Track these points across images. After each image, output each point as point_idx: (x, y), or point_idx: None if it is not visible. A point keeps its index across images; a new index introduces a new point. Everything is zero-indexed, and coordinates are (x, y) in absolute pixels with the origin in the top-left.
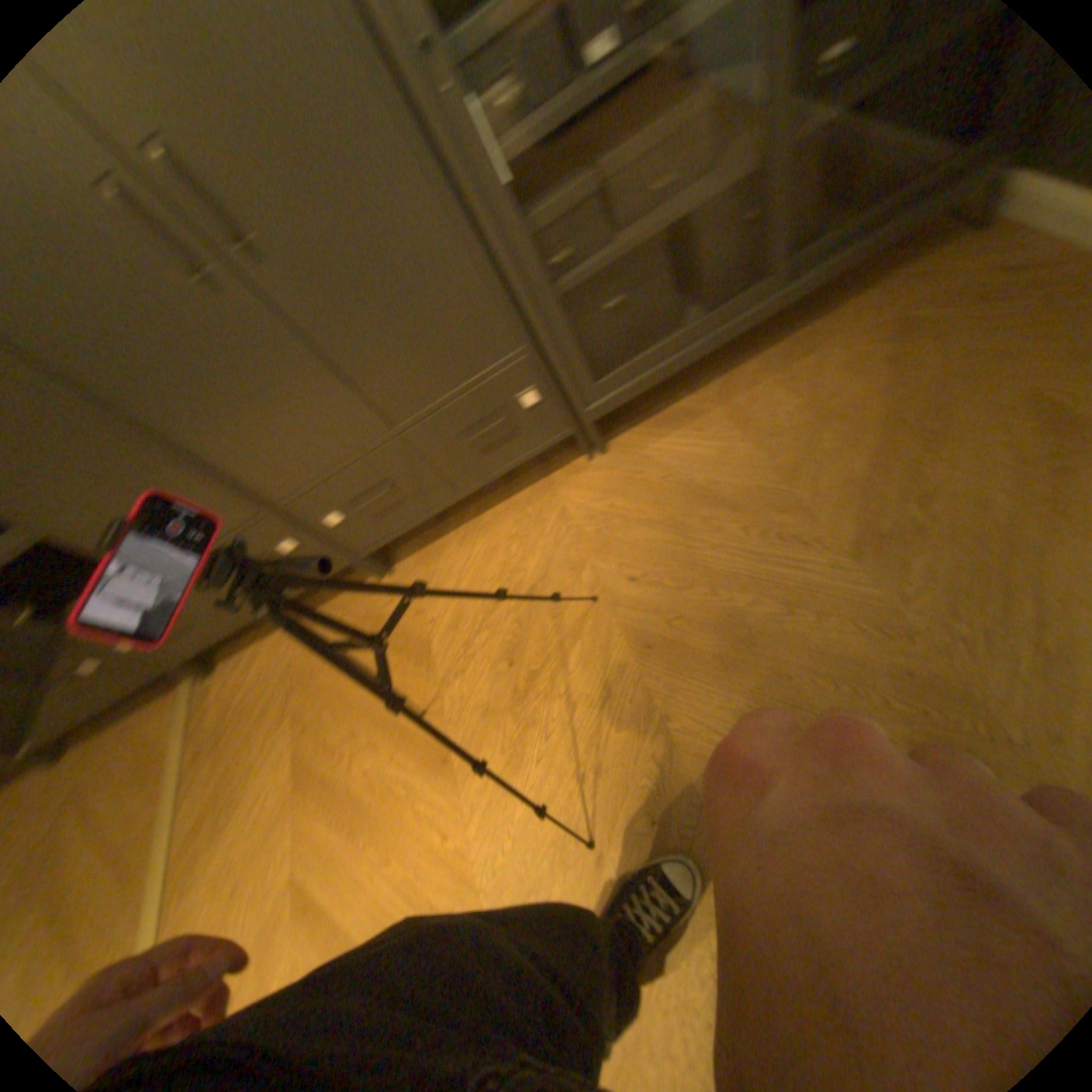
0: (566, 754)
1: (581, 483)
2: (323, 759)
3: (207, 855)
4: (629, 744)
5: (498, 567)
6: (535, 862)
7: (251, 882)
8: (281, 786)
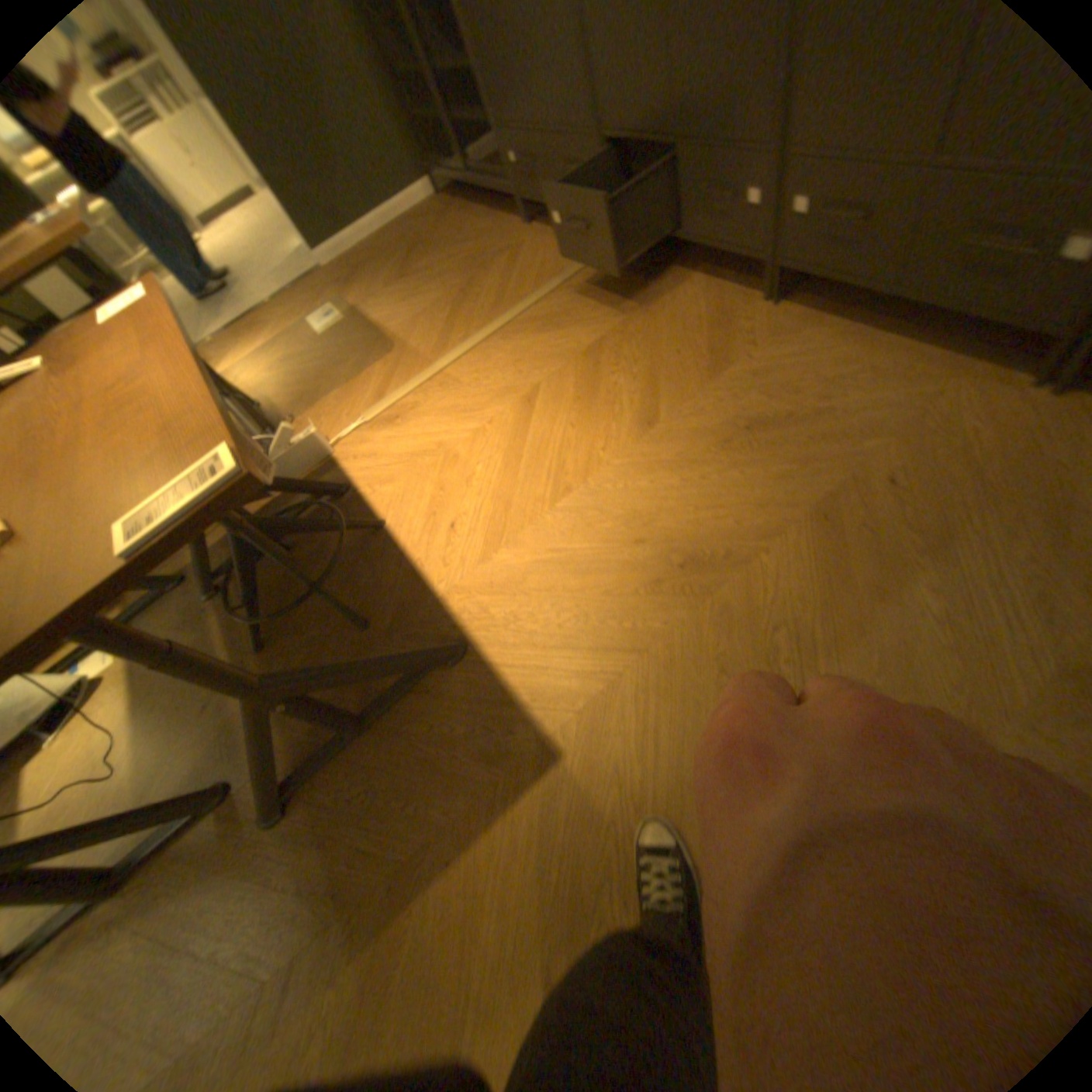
0: (695, 495)
1: (990, 394)
2: (608, 354)
3: (525, 334)
4: (728, 533)
5: (834, 374)
6: (615, 506)
7: (524, 365)
8: (580, 343)
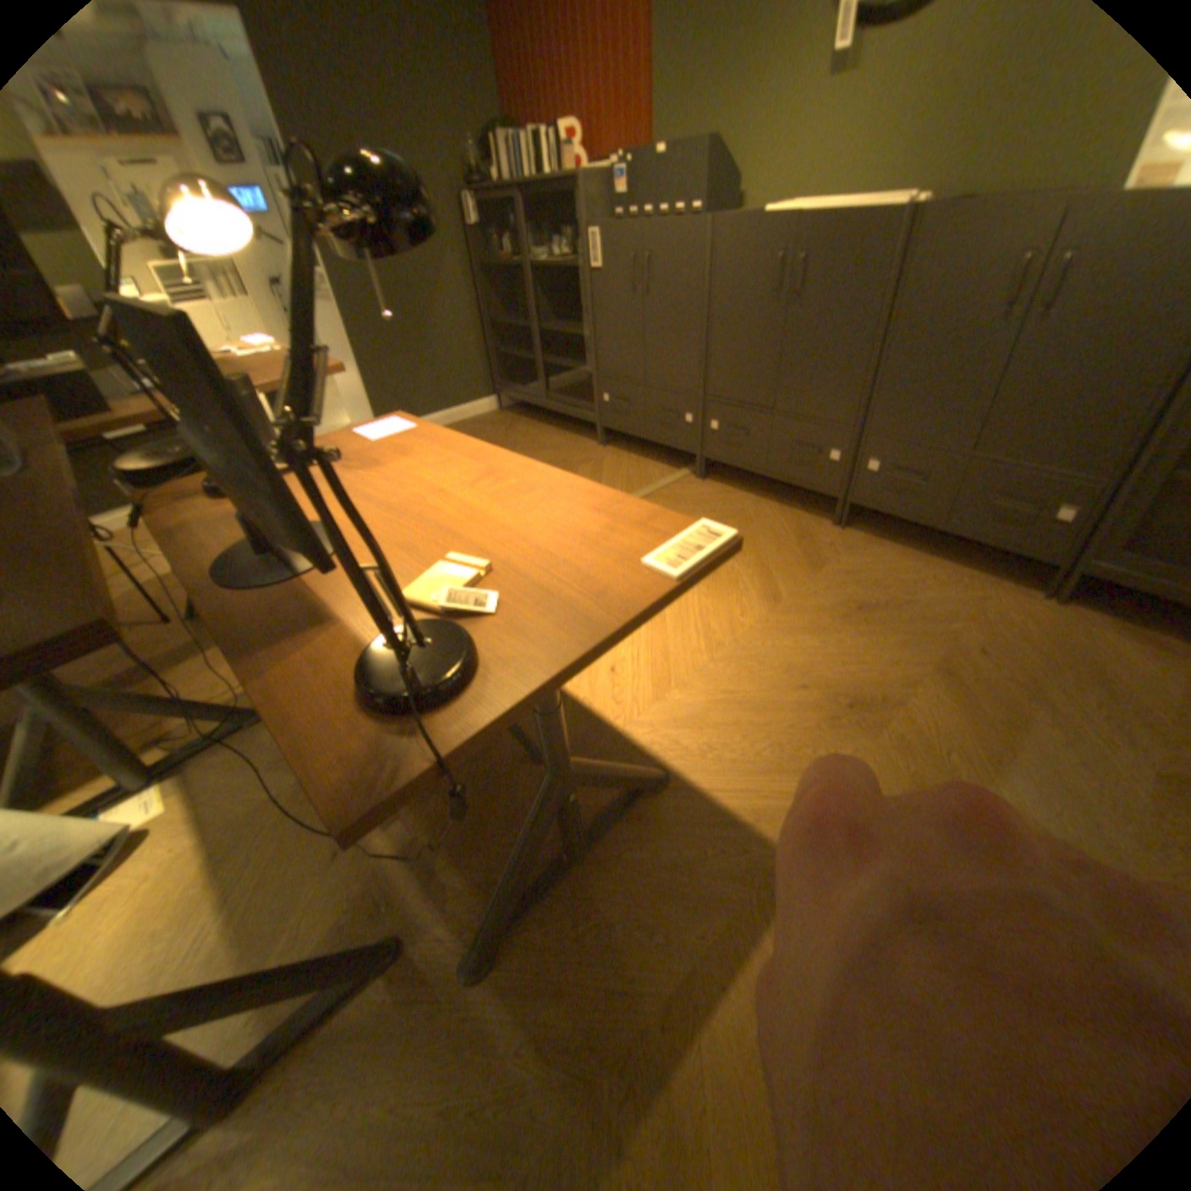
0: (839, 655)
1: (1021, 601)
2: None
3: None
4: (878, 683)
5: (908, 579)
6: (771, 660)
7: None
8: None
